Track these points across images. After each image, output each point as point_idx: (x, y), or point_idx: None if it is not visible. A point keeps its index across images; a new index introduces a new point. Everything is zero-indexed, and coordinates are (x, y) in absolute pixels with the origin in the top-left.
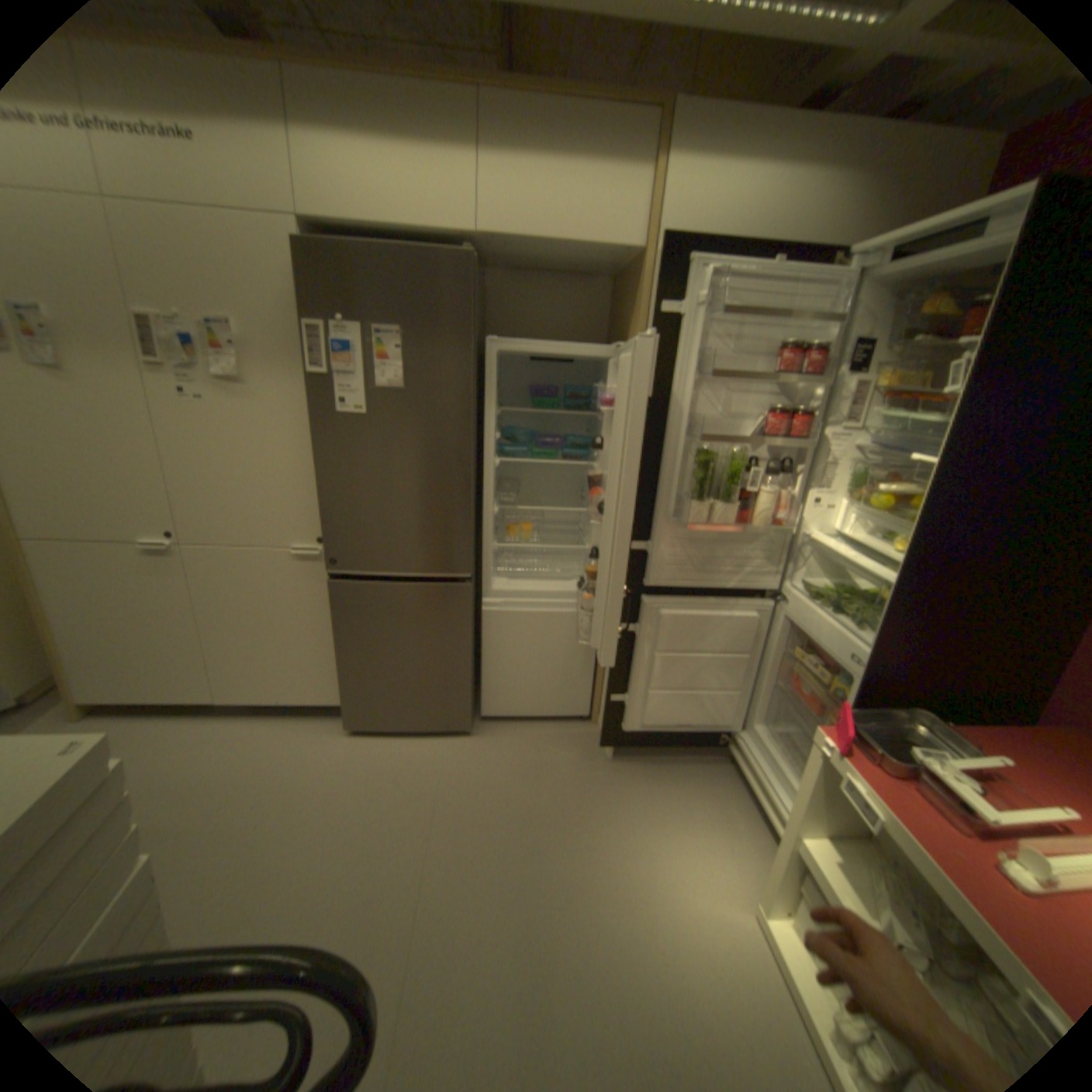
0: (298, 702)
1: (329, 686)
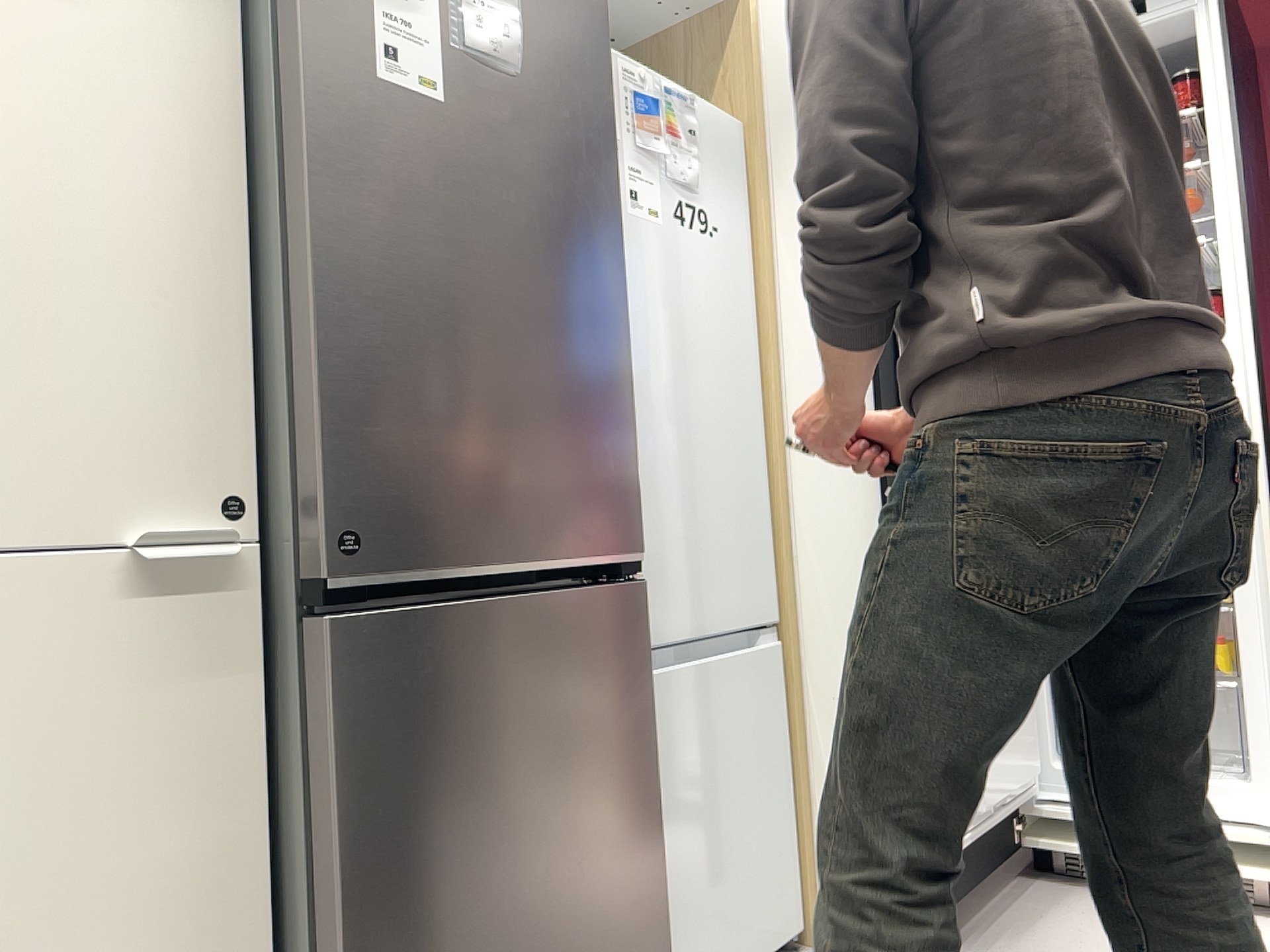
0: None
1: None
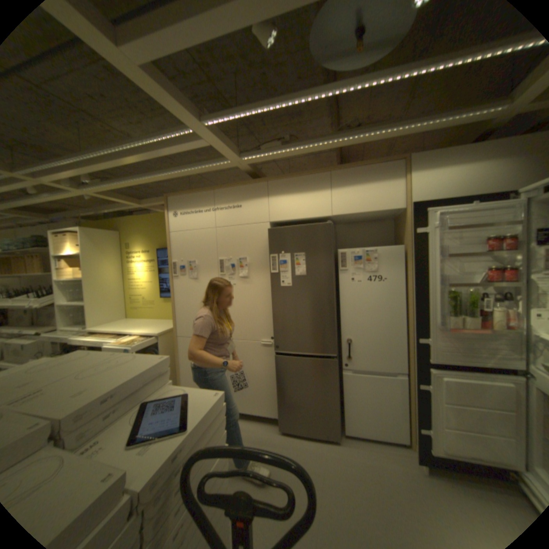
0: (260, 414)
1: (273, 407)
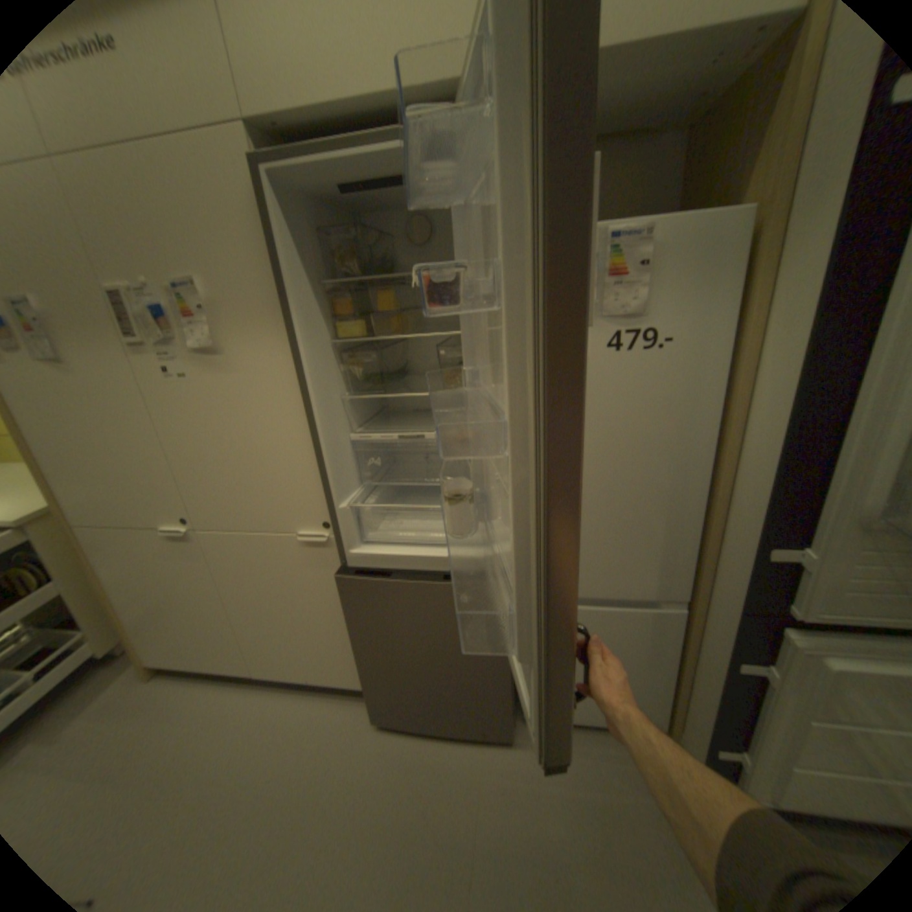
0: (325, 683)
1: (353, 671)
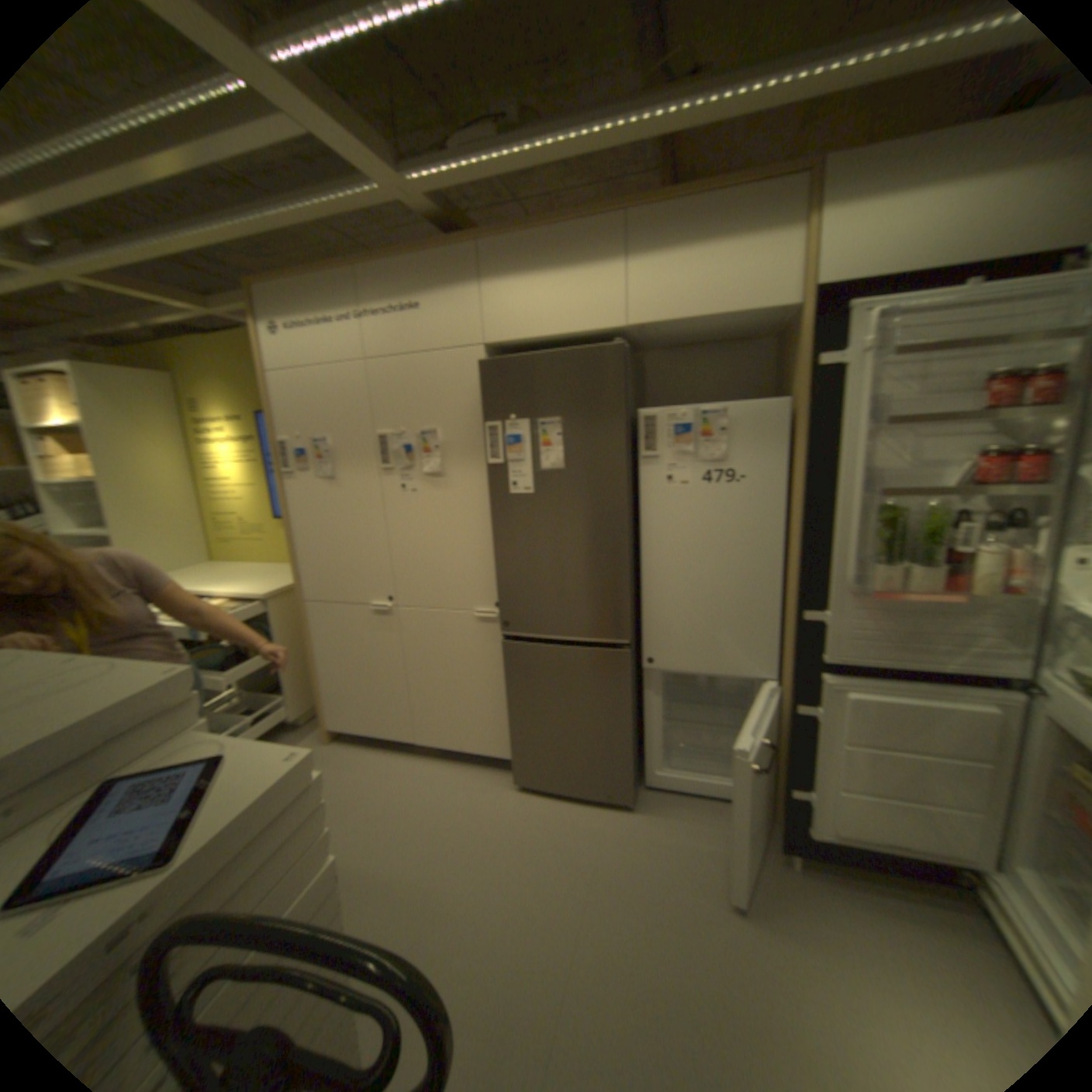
0: (480, 751)
1: (504, 740)
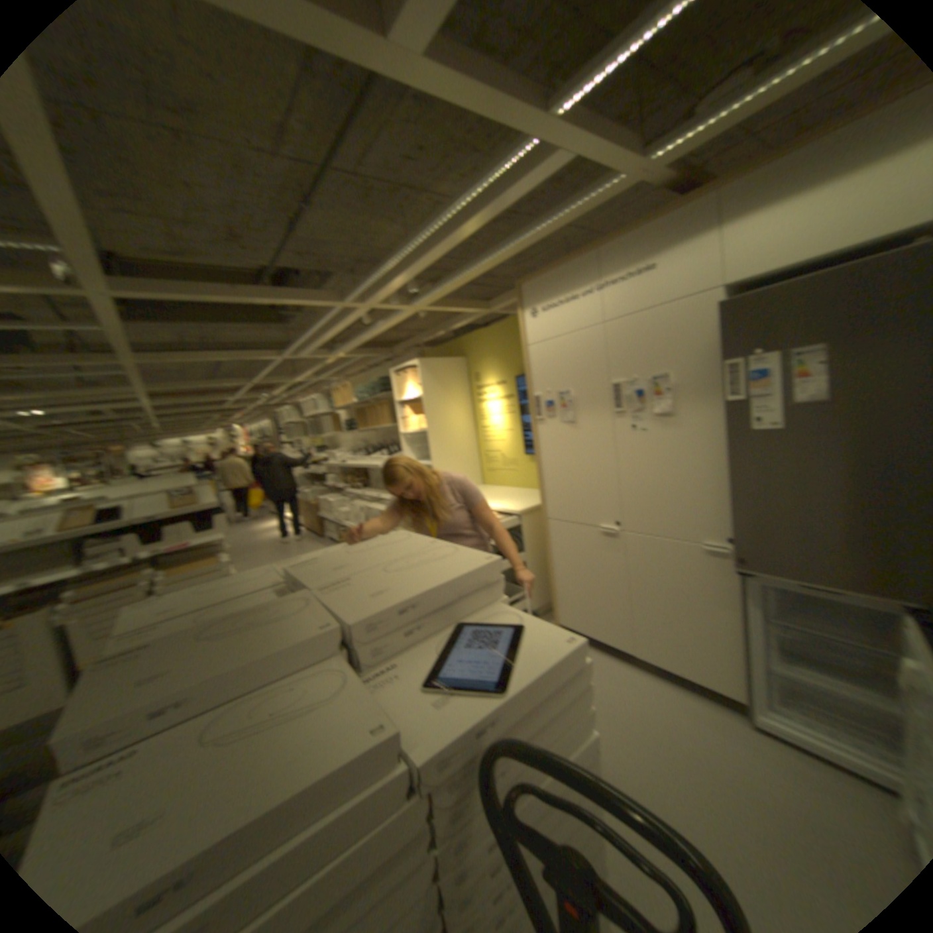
0: (703, 684)
1: (734, 680)
